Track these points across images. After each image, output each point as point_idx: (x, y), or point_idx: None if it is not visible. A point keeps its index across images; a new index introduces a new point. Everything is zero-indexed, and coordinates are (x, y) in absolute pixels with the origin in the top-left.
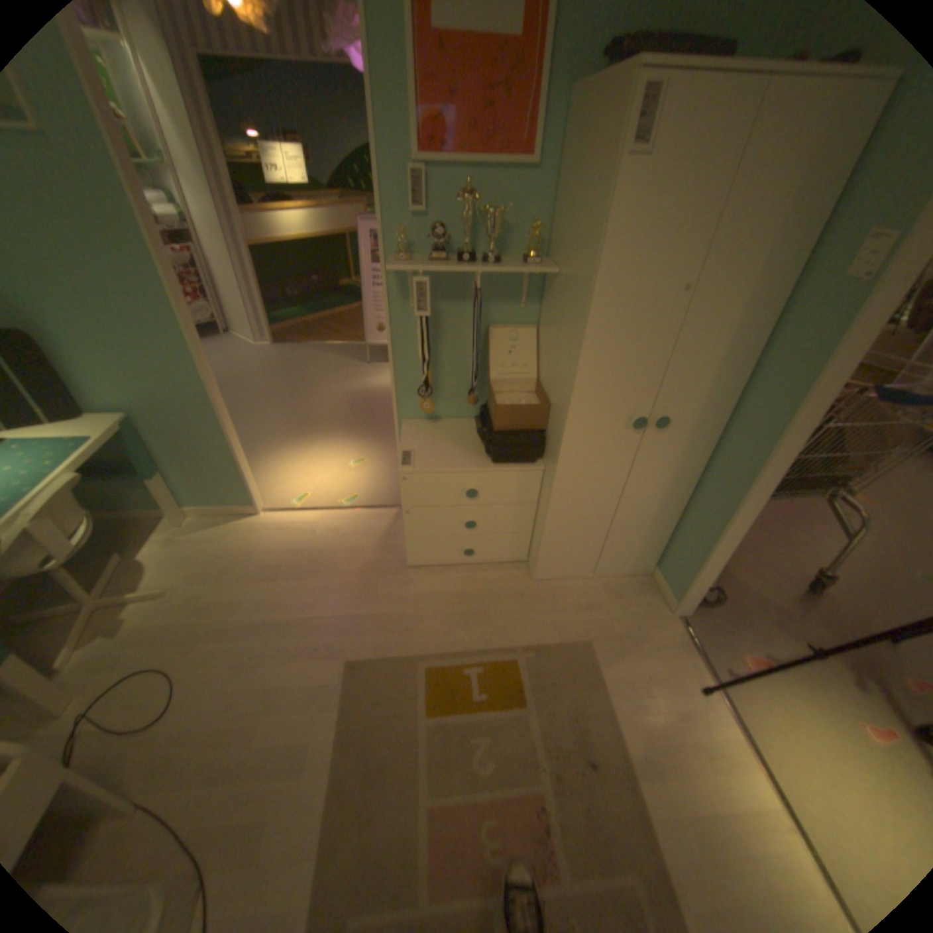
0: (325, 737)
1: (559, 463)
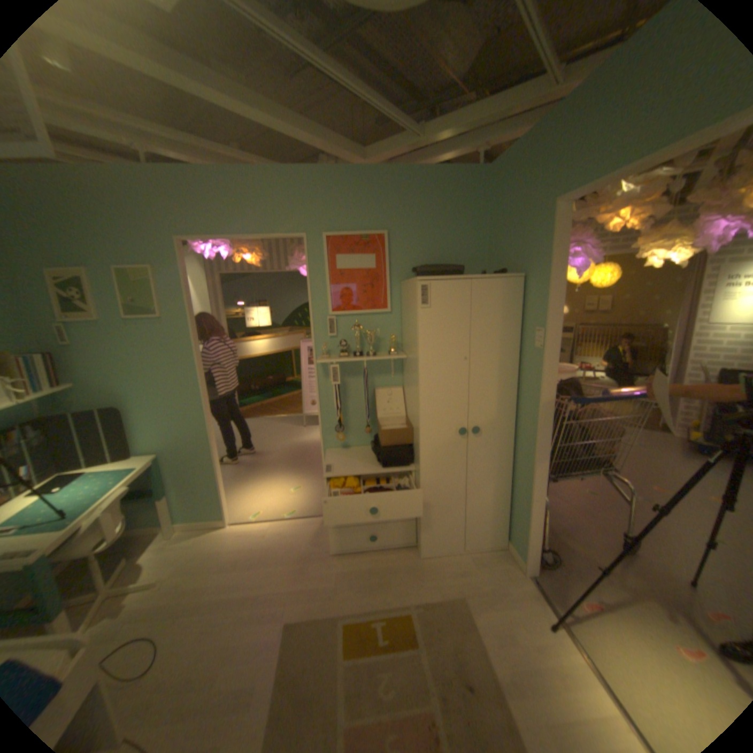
0: (267, 681)
1: (420, 461)
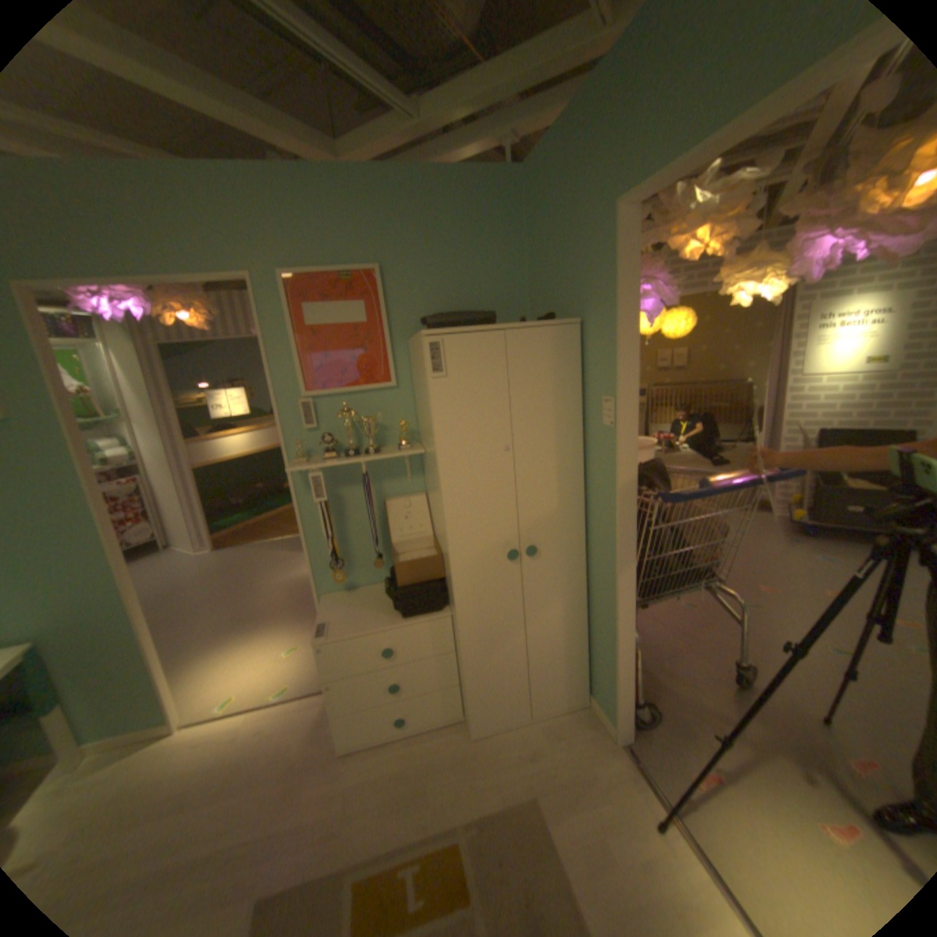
0: None
1: (457, 605)
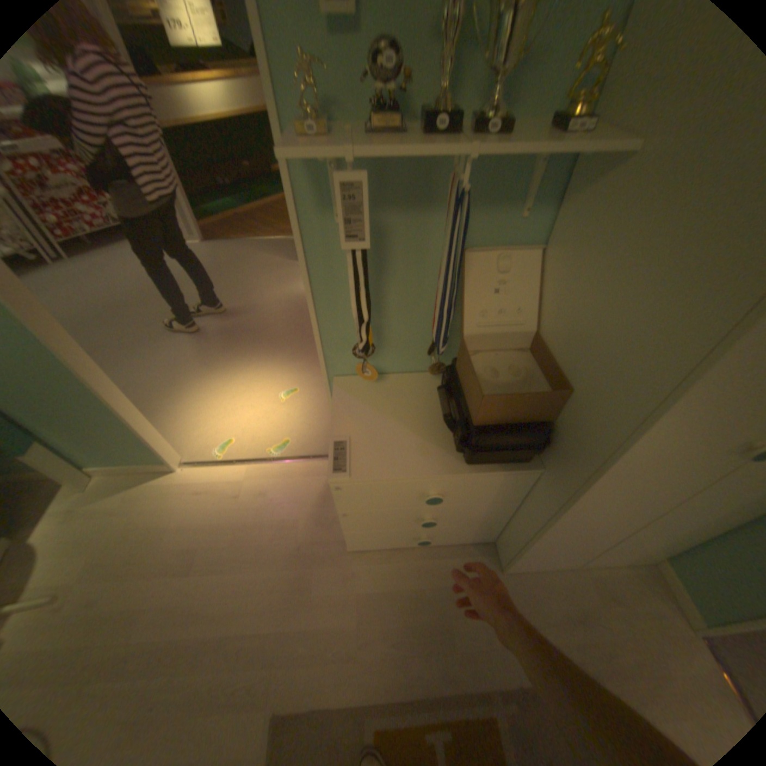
0: None
1: (589, 494)
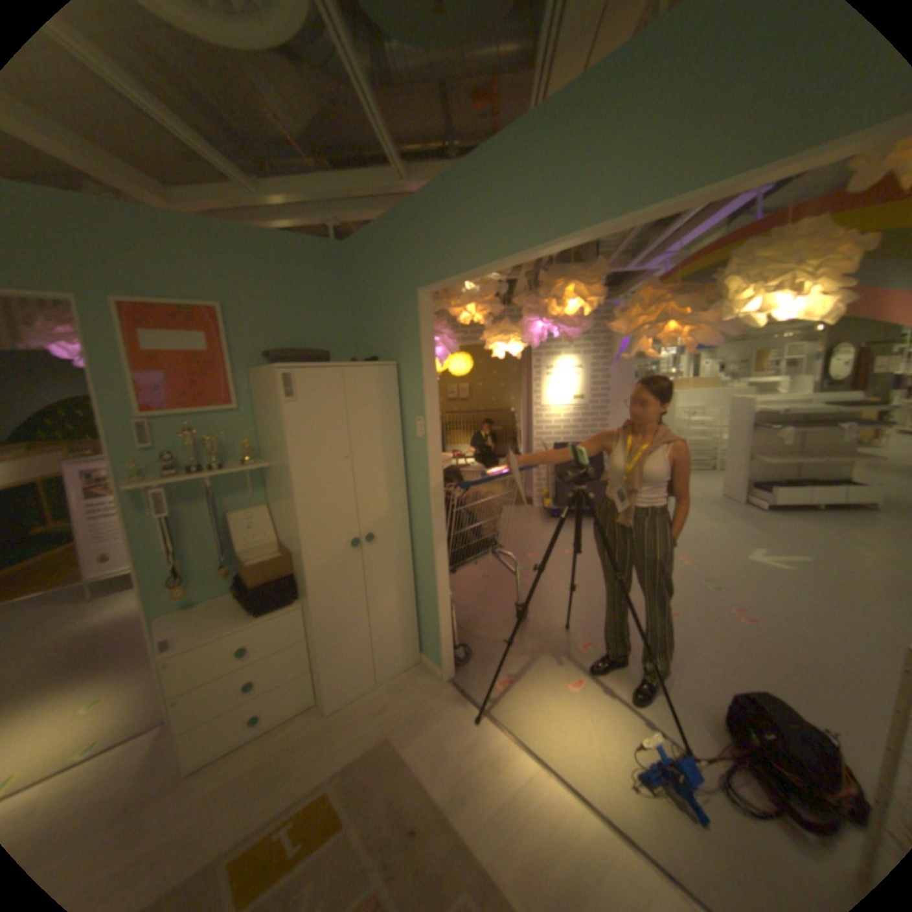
0: None
1: (310, 592)
